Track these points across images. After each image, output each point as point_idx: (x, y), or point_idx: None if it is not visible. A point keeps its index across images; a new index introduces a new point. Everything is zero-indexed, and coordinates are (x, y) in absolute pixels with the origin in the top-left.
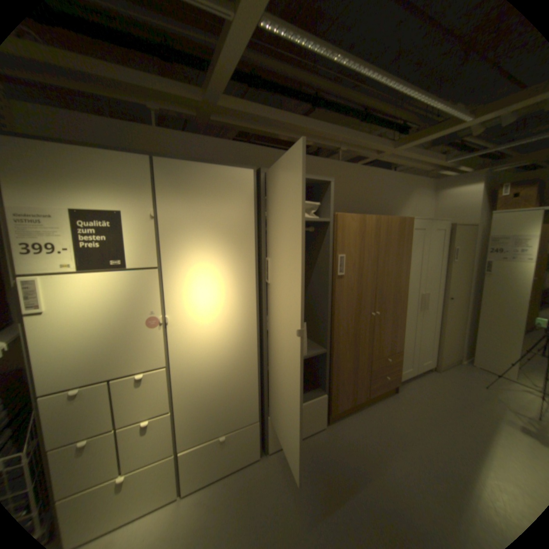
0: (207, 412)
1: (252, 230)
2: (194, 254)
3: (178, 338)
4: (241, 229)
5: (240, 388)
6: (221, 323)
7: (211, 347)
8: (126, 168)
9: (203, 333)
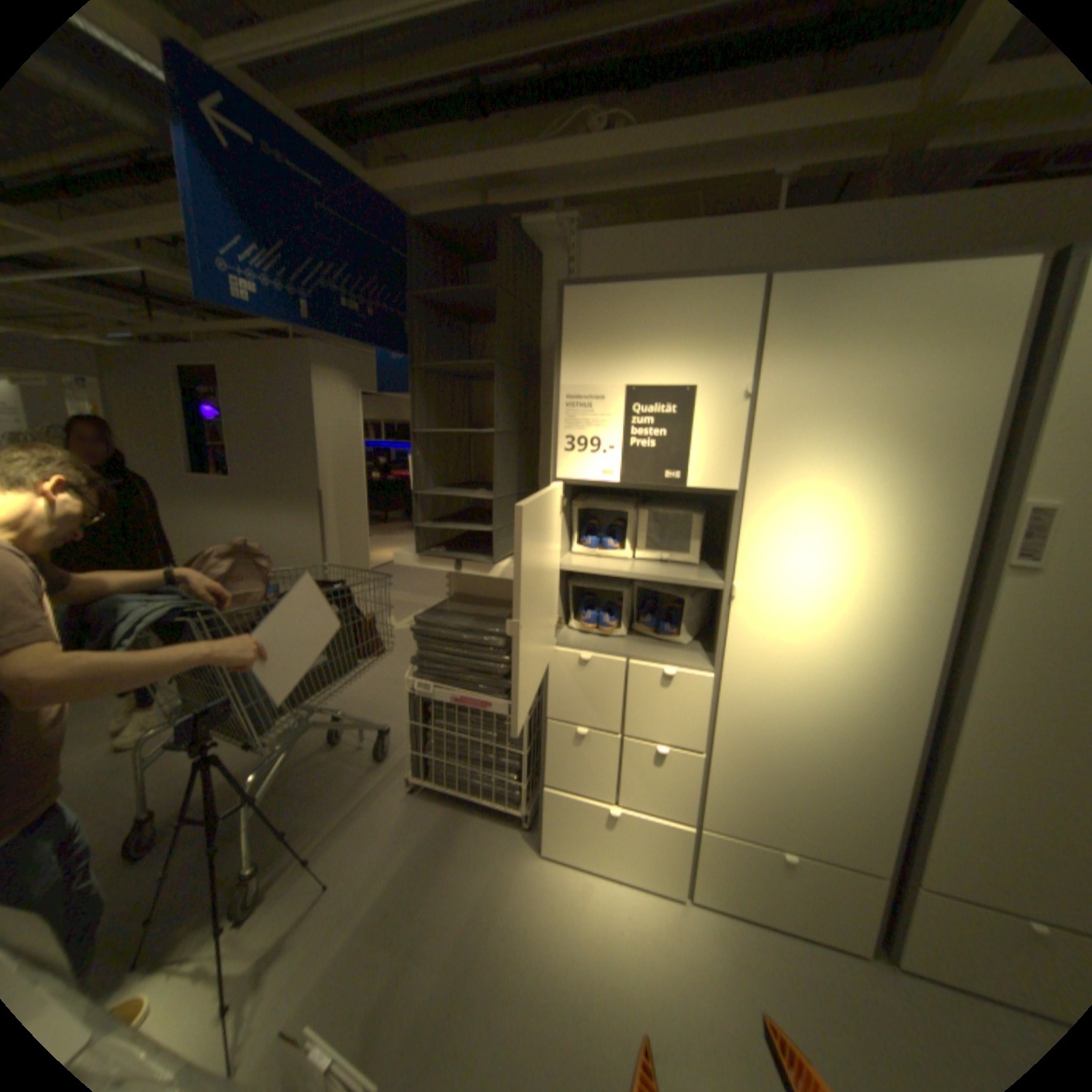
0: (774, 793)
1: (993, 422)
2: (815, 473)
3: (748, 631)
4: (954, 421)
5: (861, 786)
6: (845, 630)
7: (812, 672)
8: (719, 306)
9: (799, 639)
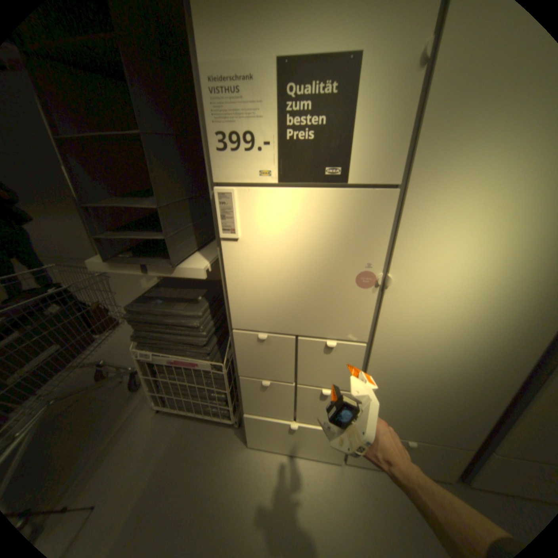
0: (405, 412)
1: None
2: (485, 160)
3: (397, 311)
4: None
5: (468, 406)
6: (482, 307)
7: (446, 338)
8: None
9: (440, 315)
